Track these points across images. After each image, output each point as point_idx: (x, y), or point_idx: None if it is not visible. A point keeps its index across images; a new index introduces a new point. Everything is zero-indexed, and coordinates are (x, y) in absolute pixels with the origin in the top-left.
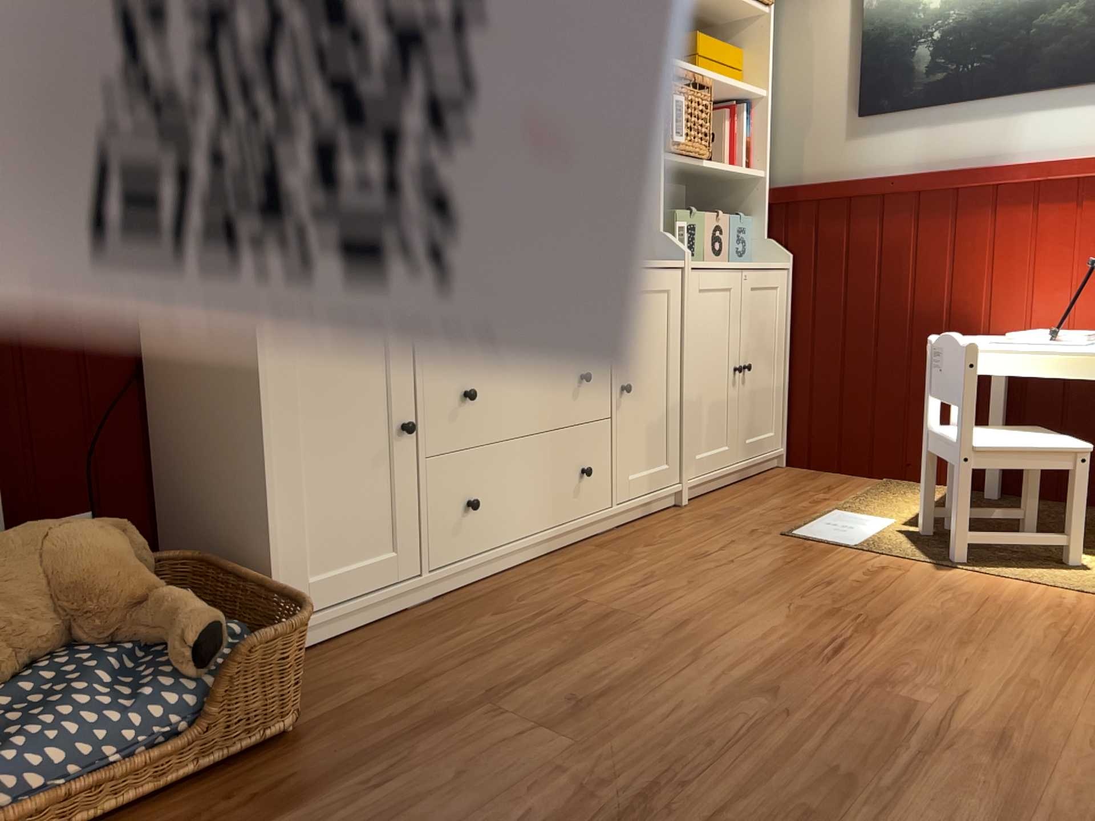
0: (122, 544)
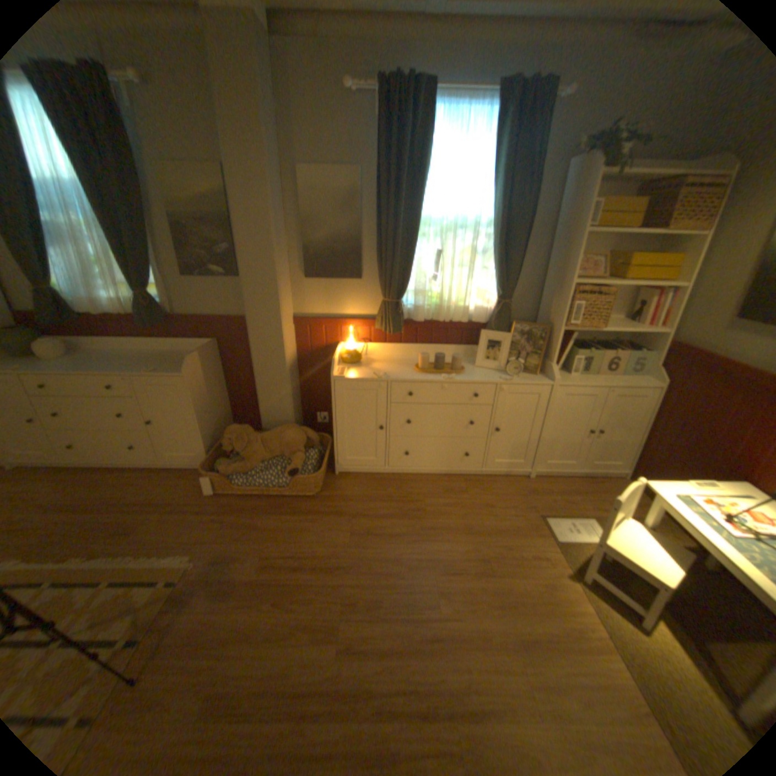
0: (299, 437)
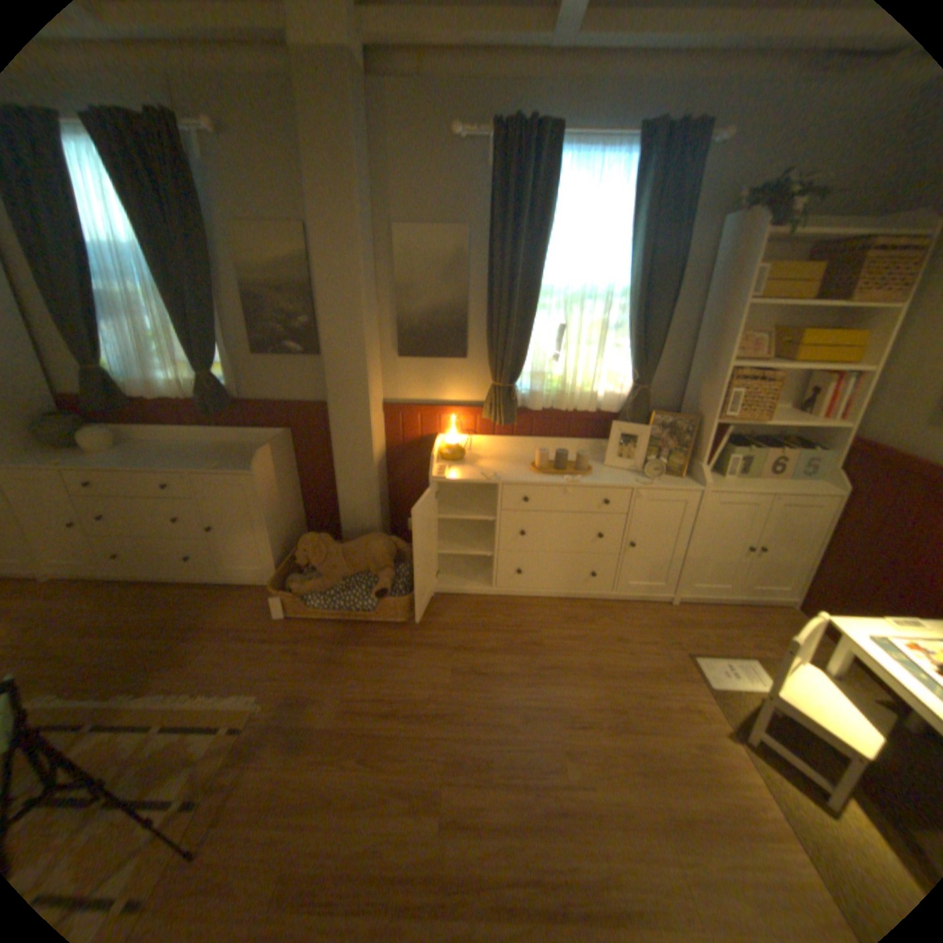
0: (388, 550)
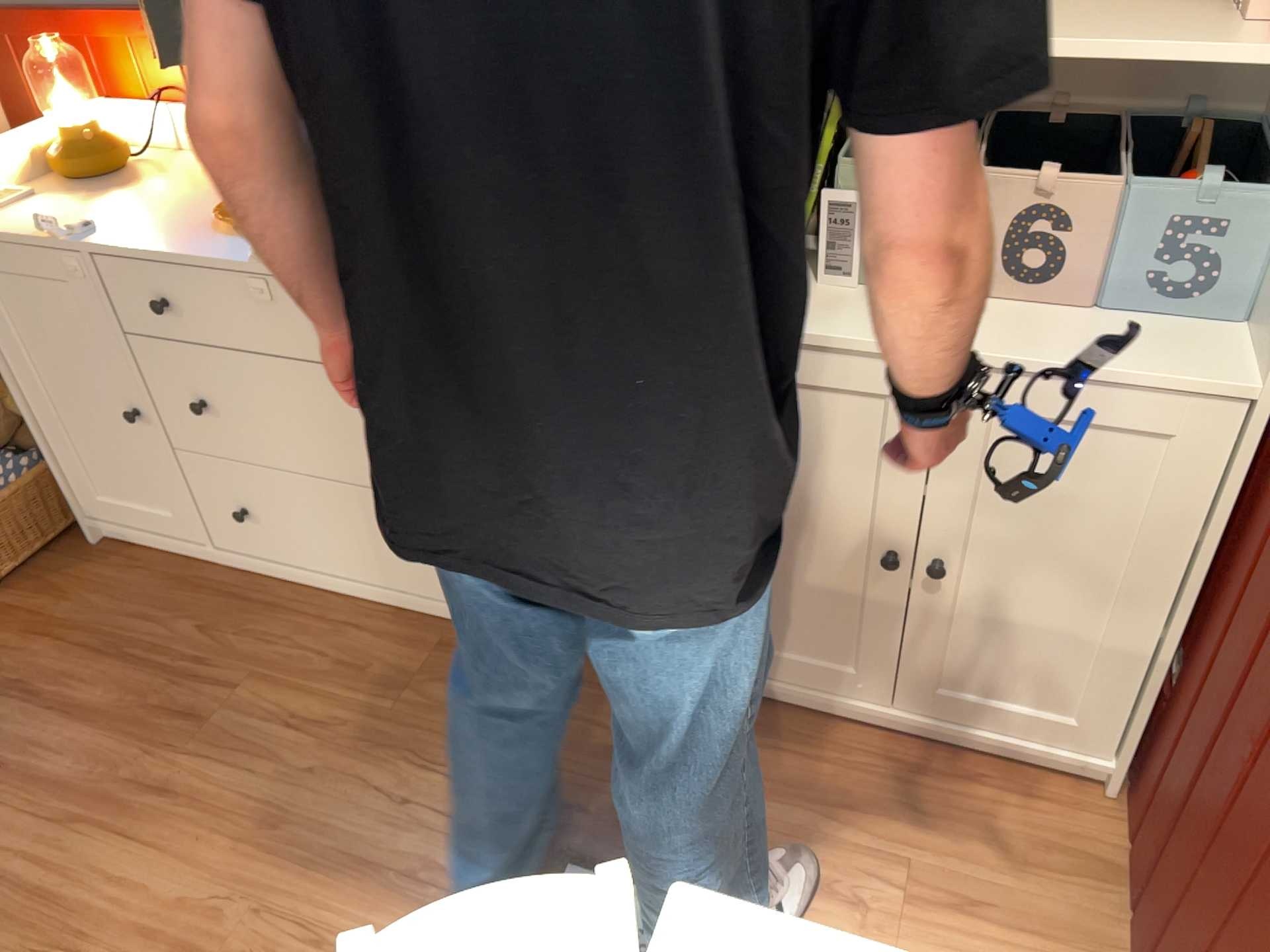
0: None
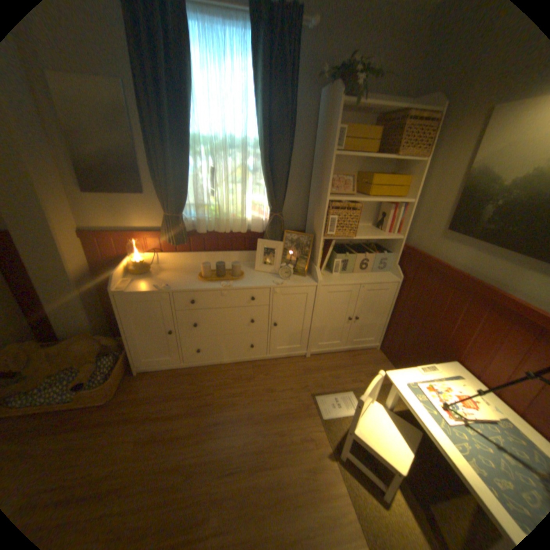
0: (90, 349)
